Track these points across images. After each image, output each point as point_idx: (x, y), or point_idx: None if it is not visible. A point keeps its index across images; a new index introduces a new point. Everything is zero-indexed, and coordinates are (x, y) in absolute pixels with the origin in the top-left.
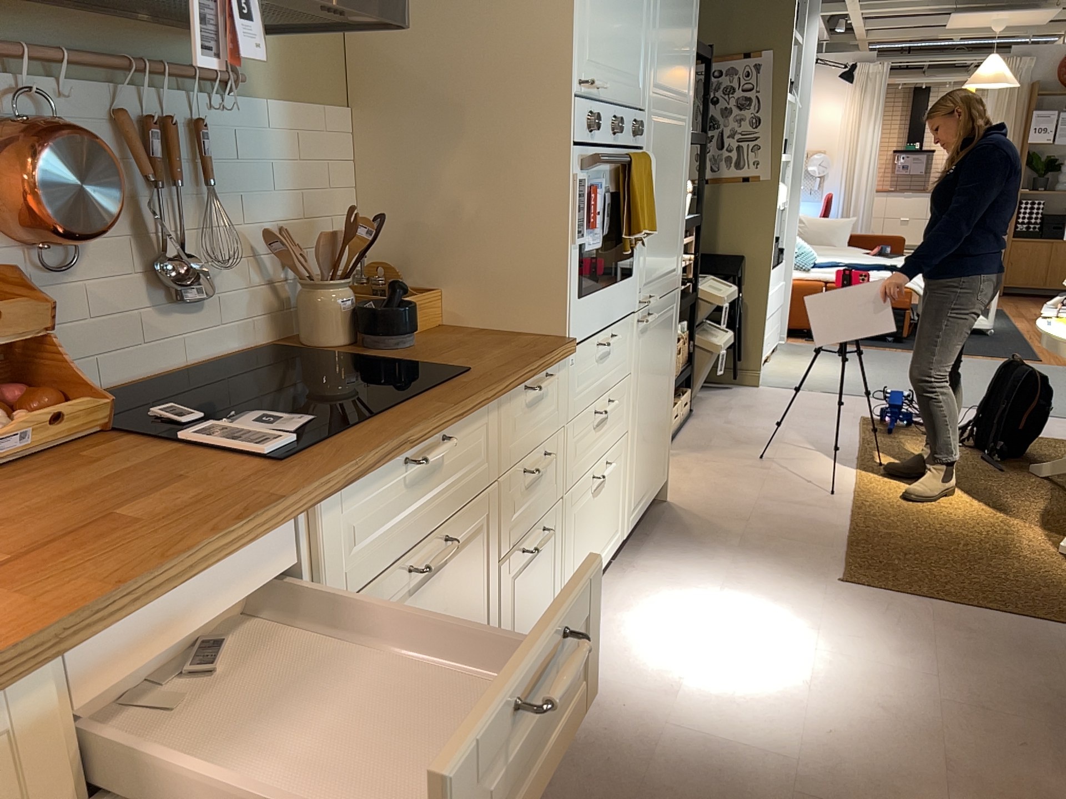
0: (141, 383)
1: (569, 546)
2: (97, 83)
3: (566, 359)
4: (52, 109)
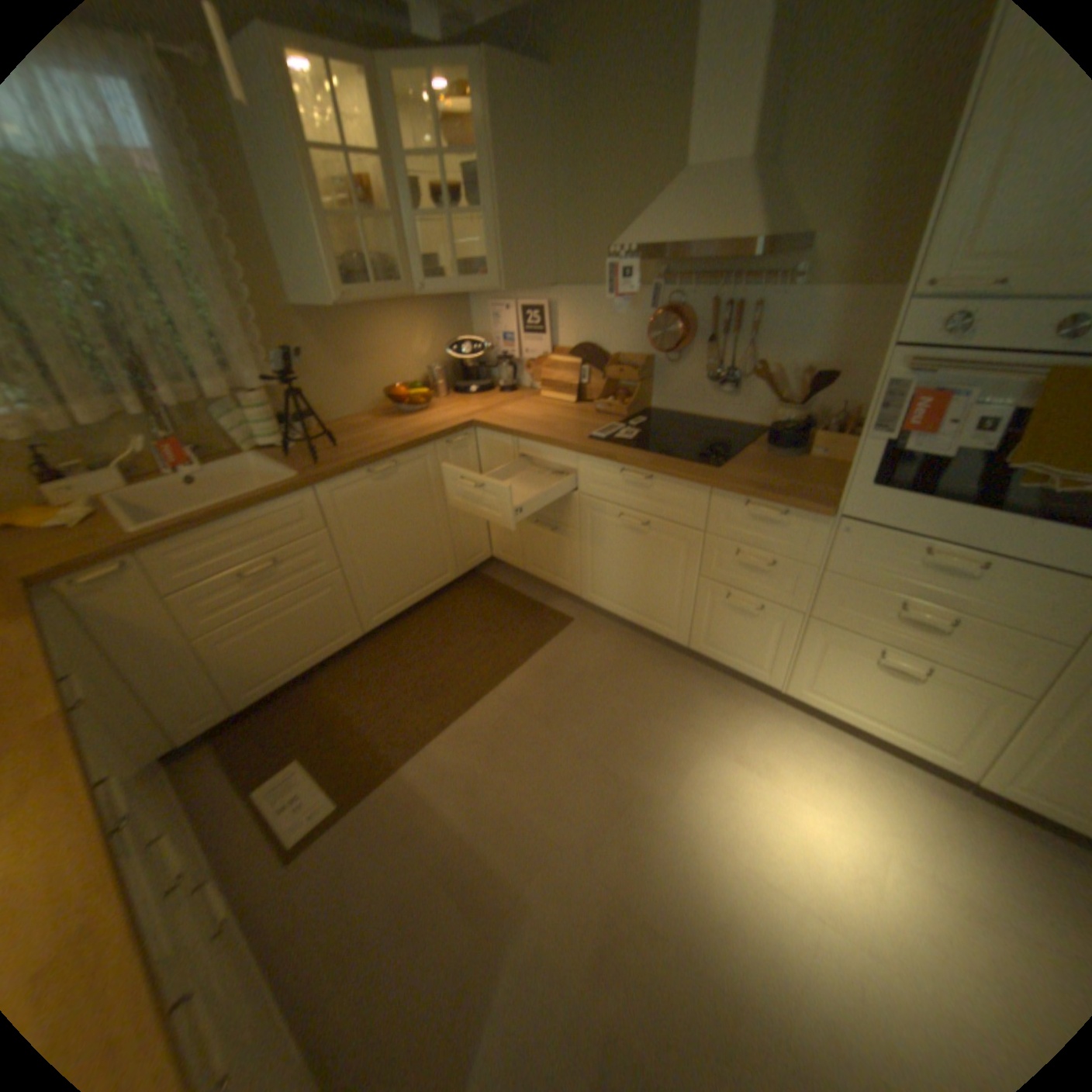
0: (695, 417)
1: (812, 658)
2: (711, 285)
3: (834, 522)
4: (686, 298)
